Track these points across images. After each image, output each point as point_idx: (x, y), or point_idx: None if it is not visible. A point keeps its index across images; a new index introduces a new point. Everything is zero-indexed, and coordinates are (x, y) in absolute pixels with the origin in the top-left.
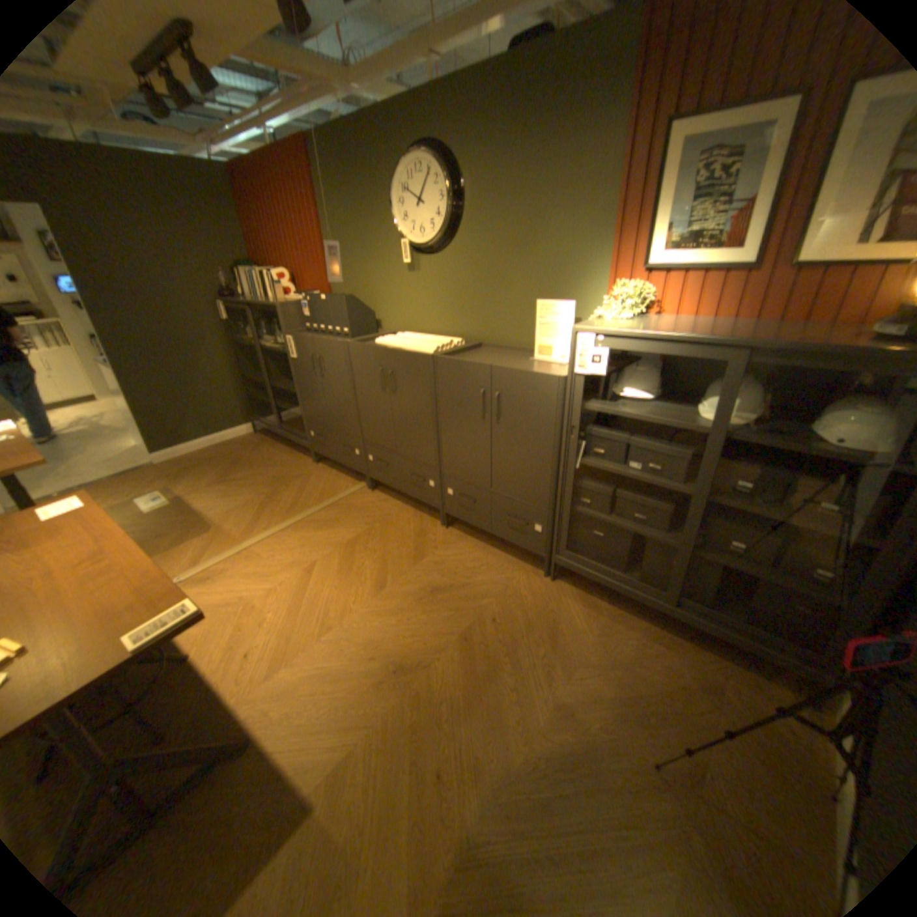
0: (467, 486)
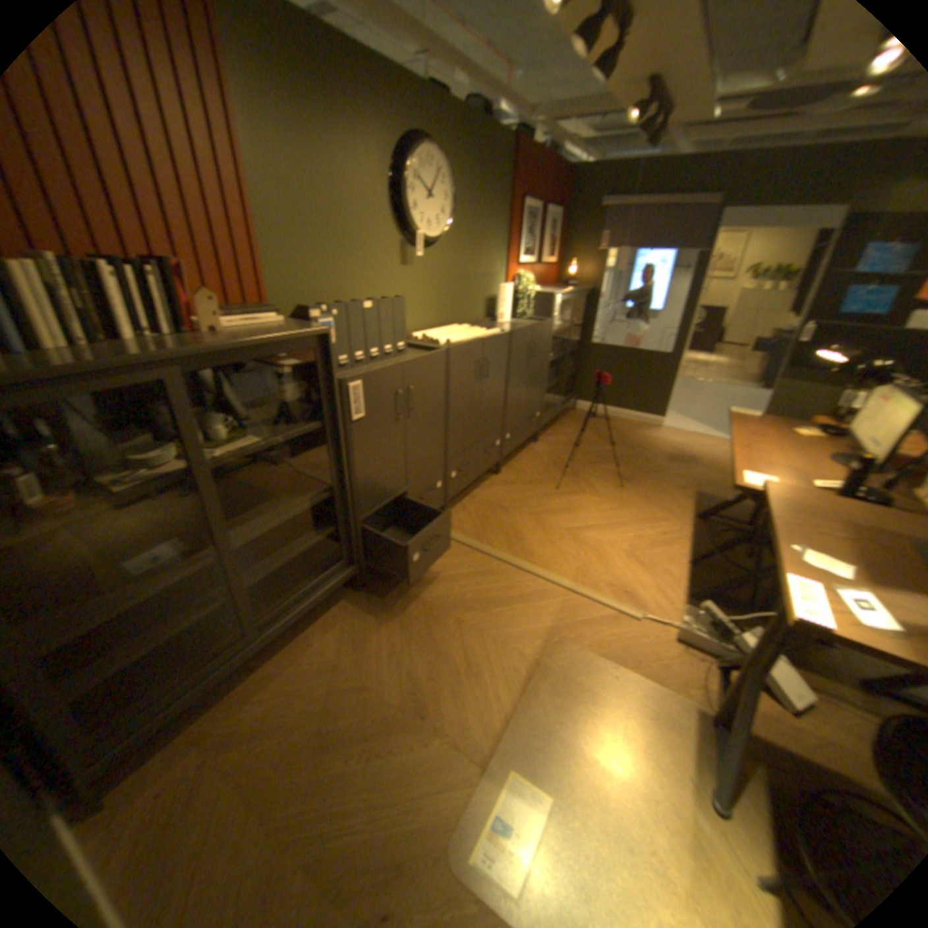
0: (514, 422)
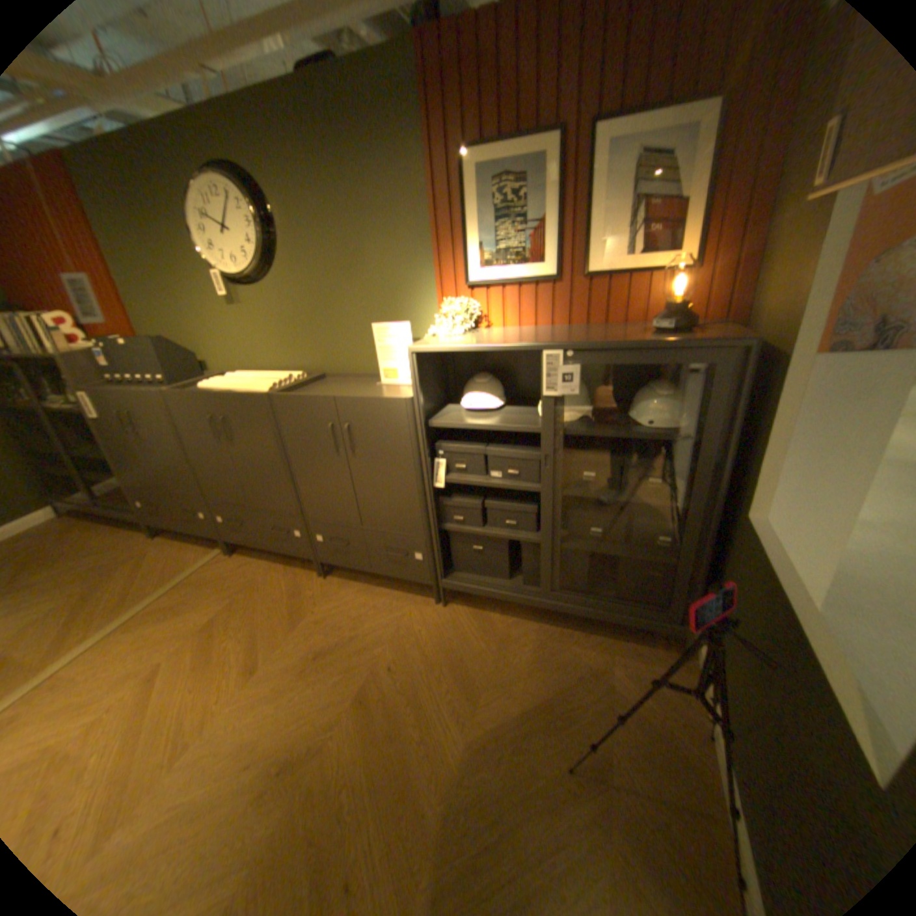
0: (337, 529)
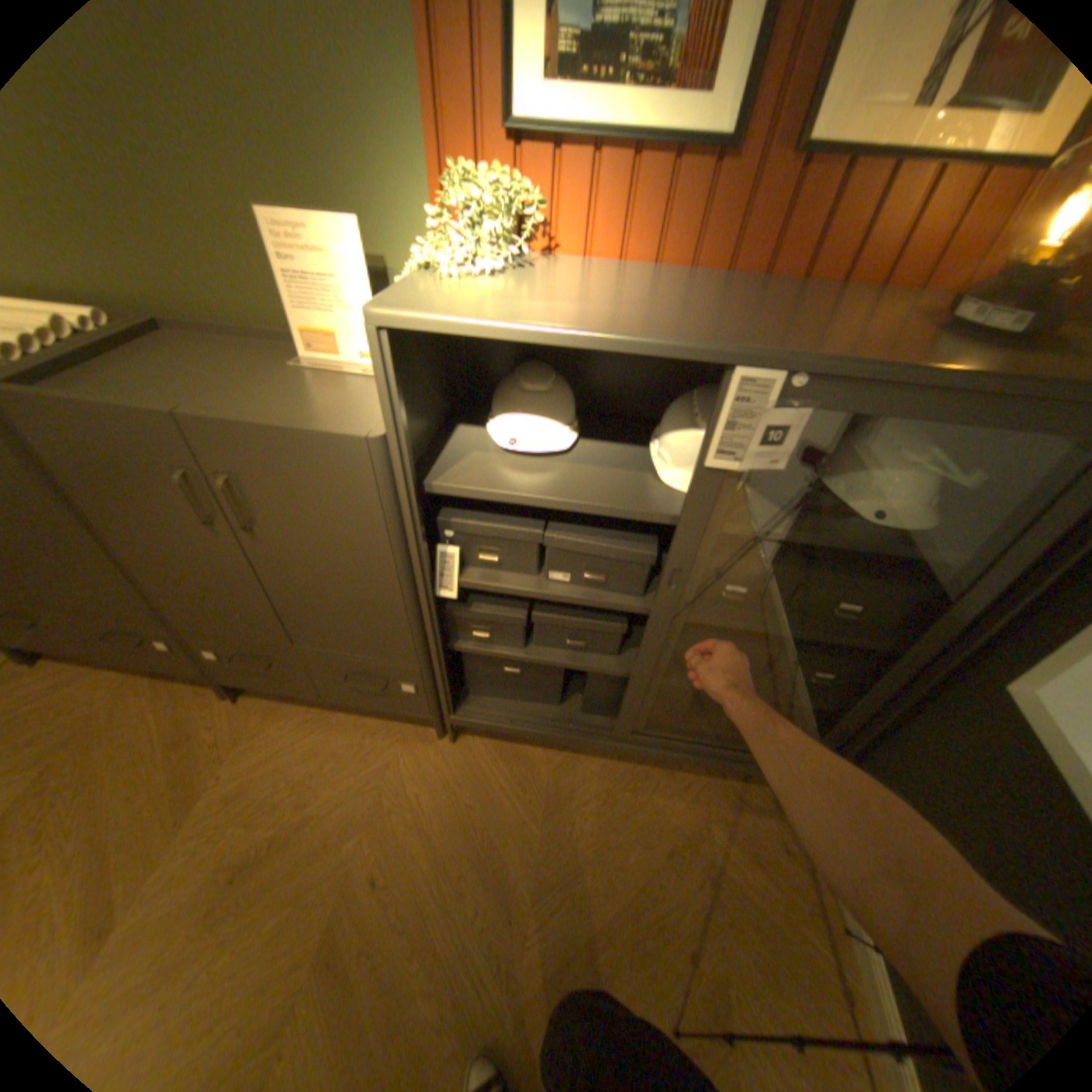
0: (241, 645)
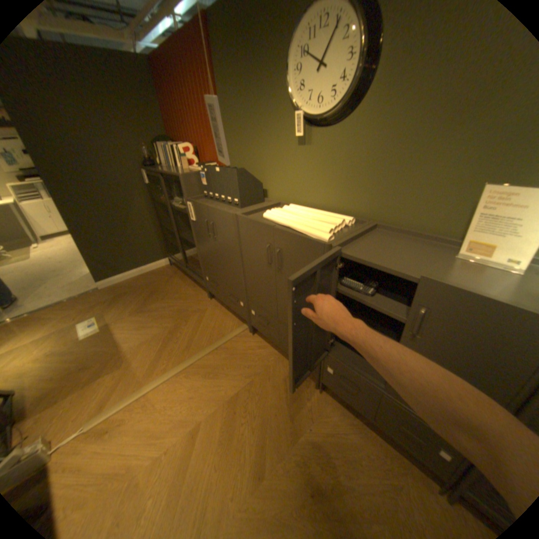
0: (351, 375)
